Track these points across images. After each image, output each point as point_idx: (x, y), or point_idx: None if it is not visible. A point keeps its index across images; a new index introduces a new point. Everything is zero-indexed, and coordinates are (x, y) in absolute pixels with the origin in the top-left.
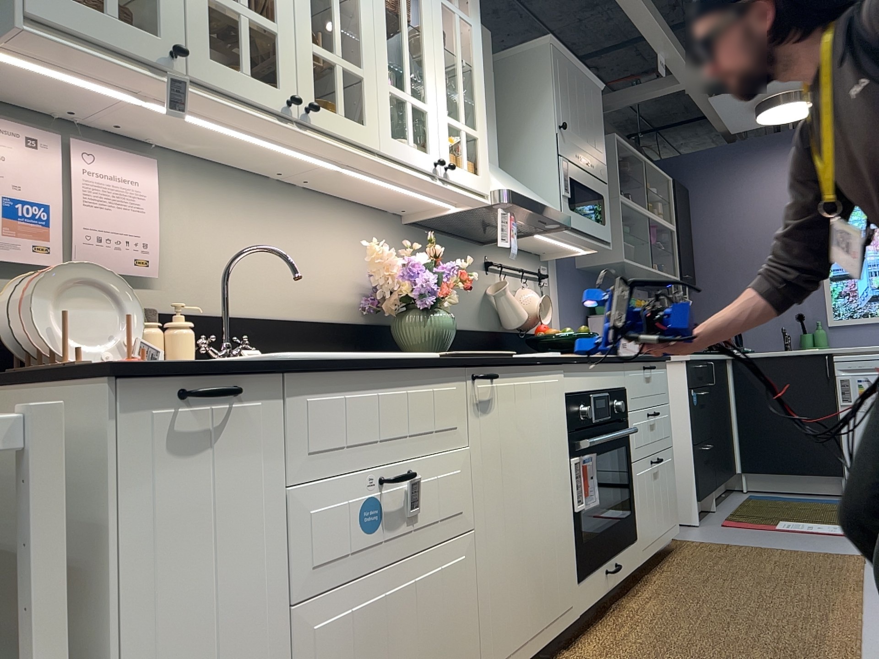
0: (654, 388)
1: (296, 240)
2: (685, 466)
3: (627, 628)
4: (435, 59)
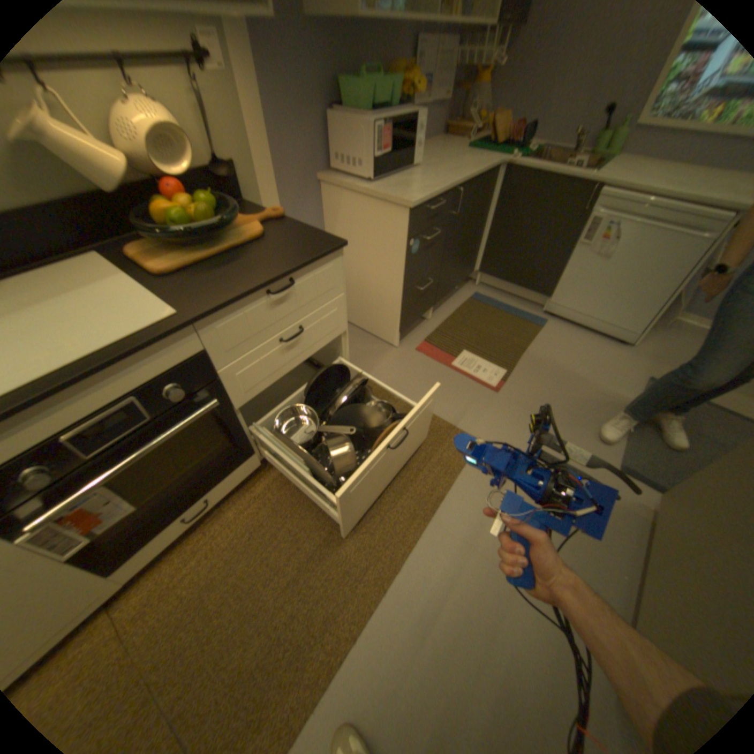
0: (296, 303)
1: None
2: (392, 306)
3: (191, 564)
4: None
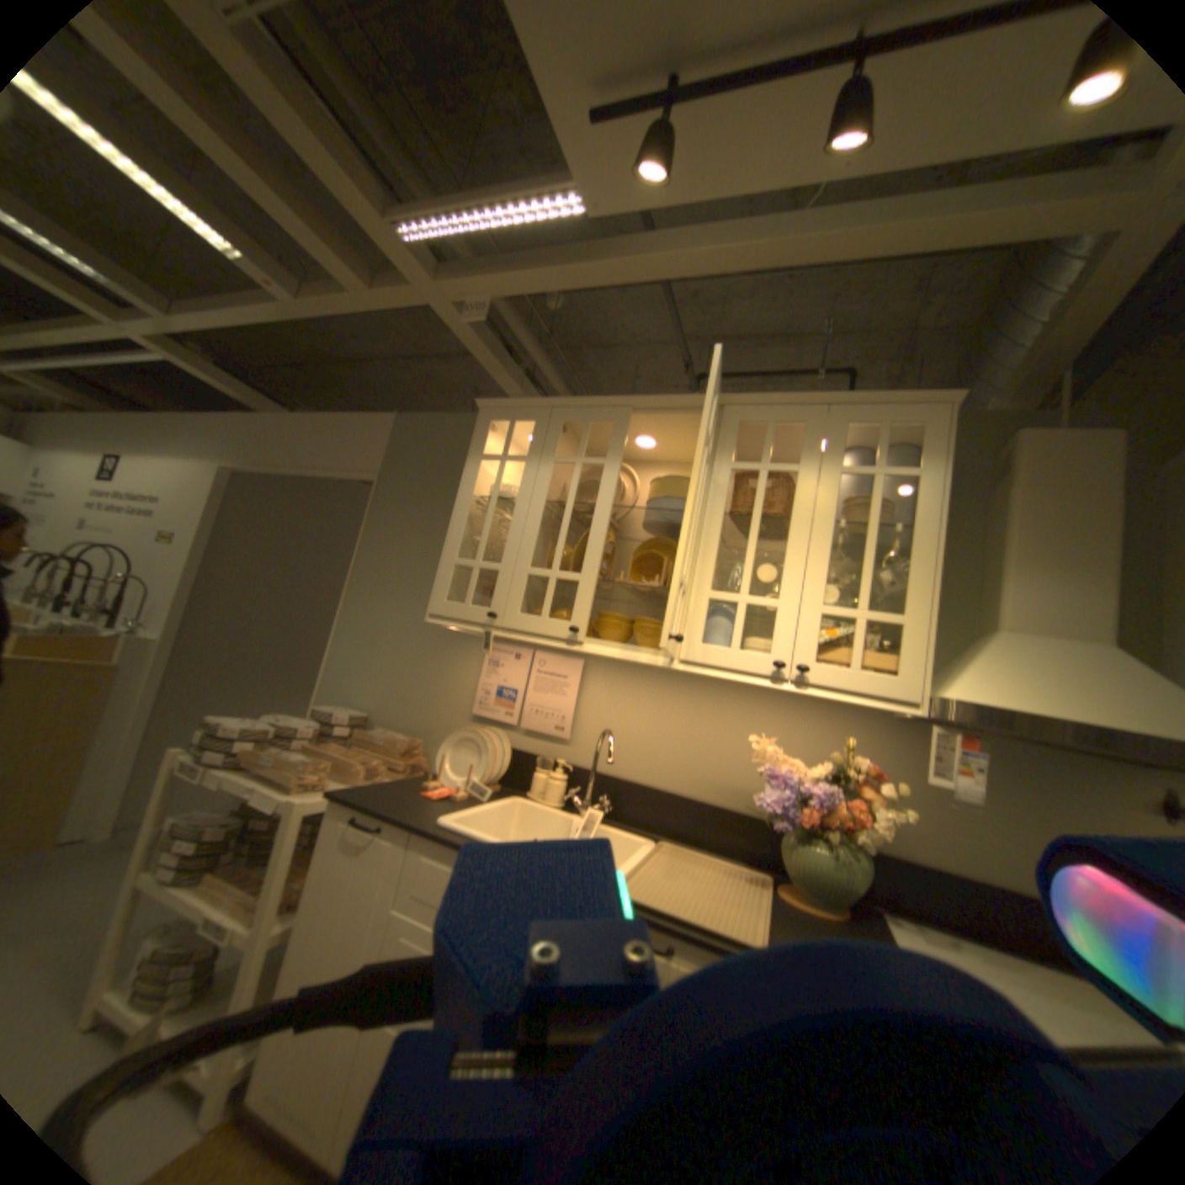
0: None
1: (706, 725)
2: None
3: None
4: (809, 544)
